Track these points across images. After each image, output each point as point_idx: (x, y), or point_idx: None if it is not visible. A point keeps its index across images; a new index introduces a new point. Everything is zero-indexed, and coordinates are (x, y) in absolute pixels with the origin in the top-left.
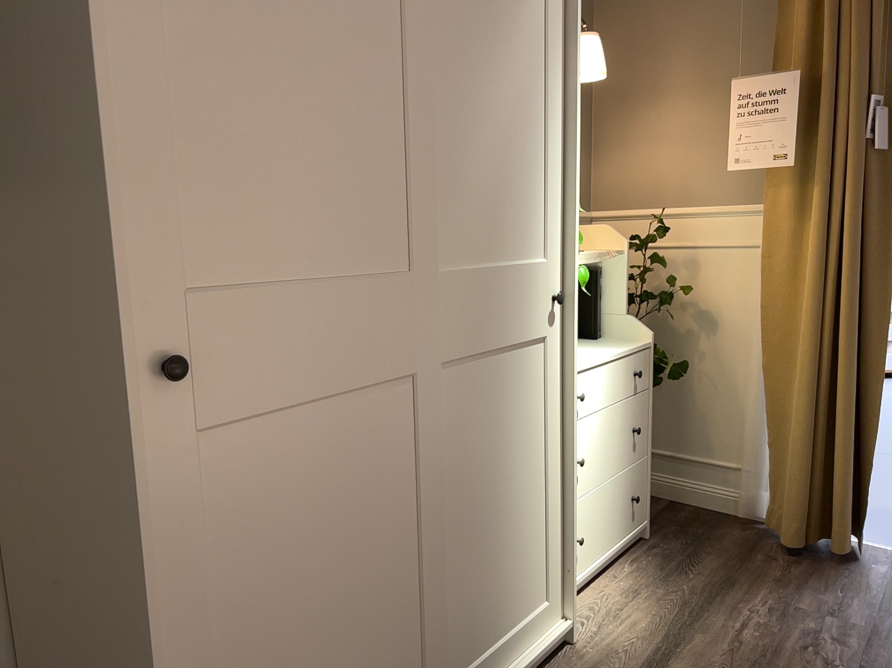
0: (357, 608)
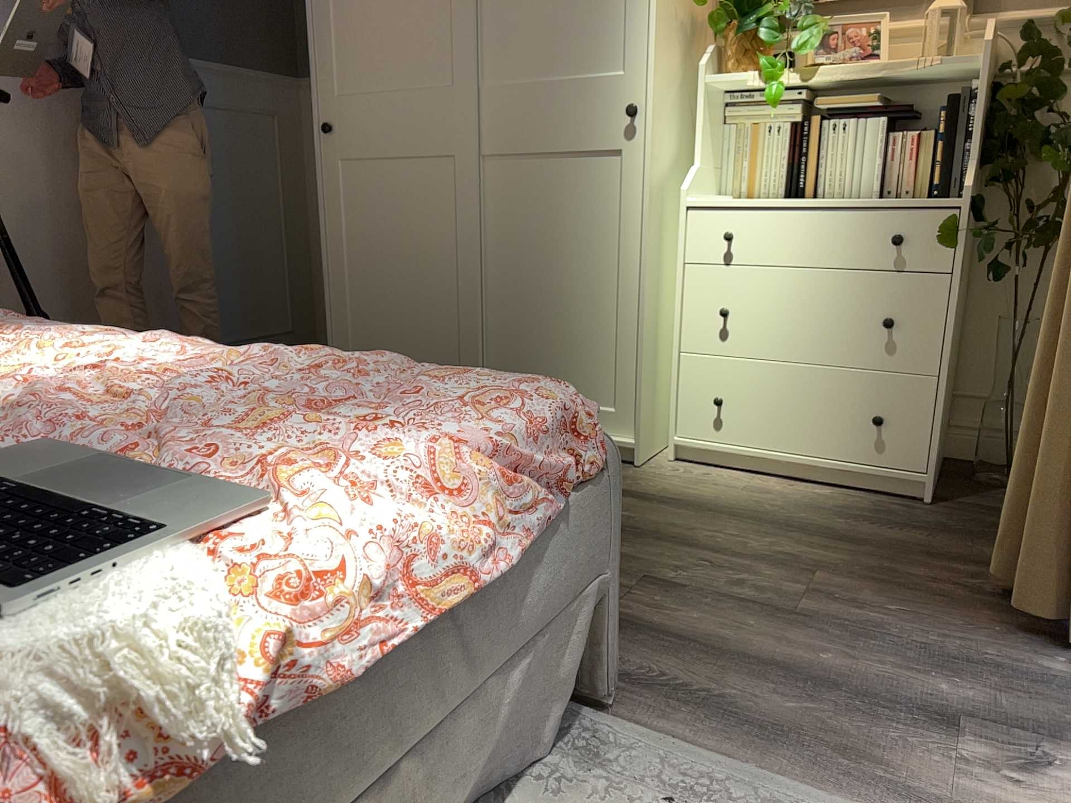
0: (404, 299)
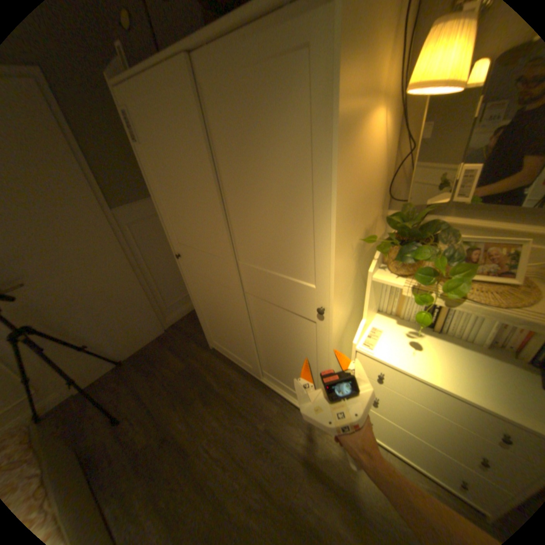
0: (225, 329)
